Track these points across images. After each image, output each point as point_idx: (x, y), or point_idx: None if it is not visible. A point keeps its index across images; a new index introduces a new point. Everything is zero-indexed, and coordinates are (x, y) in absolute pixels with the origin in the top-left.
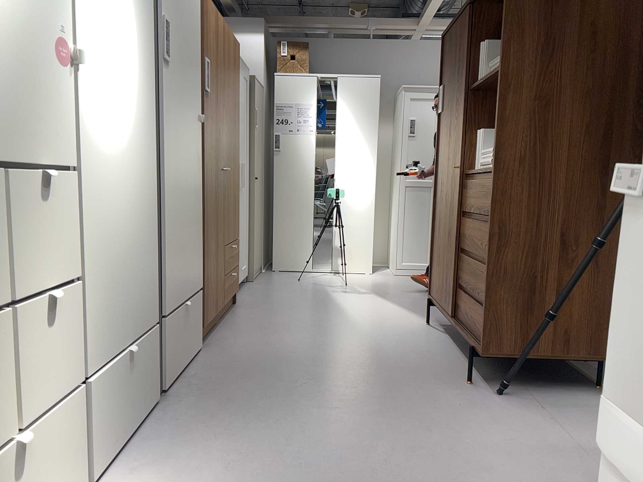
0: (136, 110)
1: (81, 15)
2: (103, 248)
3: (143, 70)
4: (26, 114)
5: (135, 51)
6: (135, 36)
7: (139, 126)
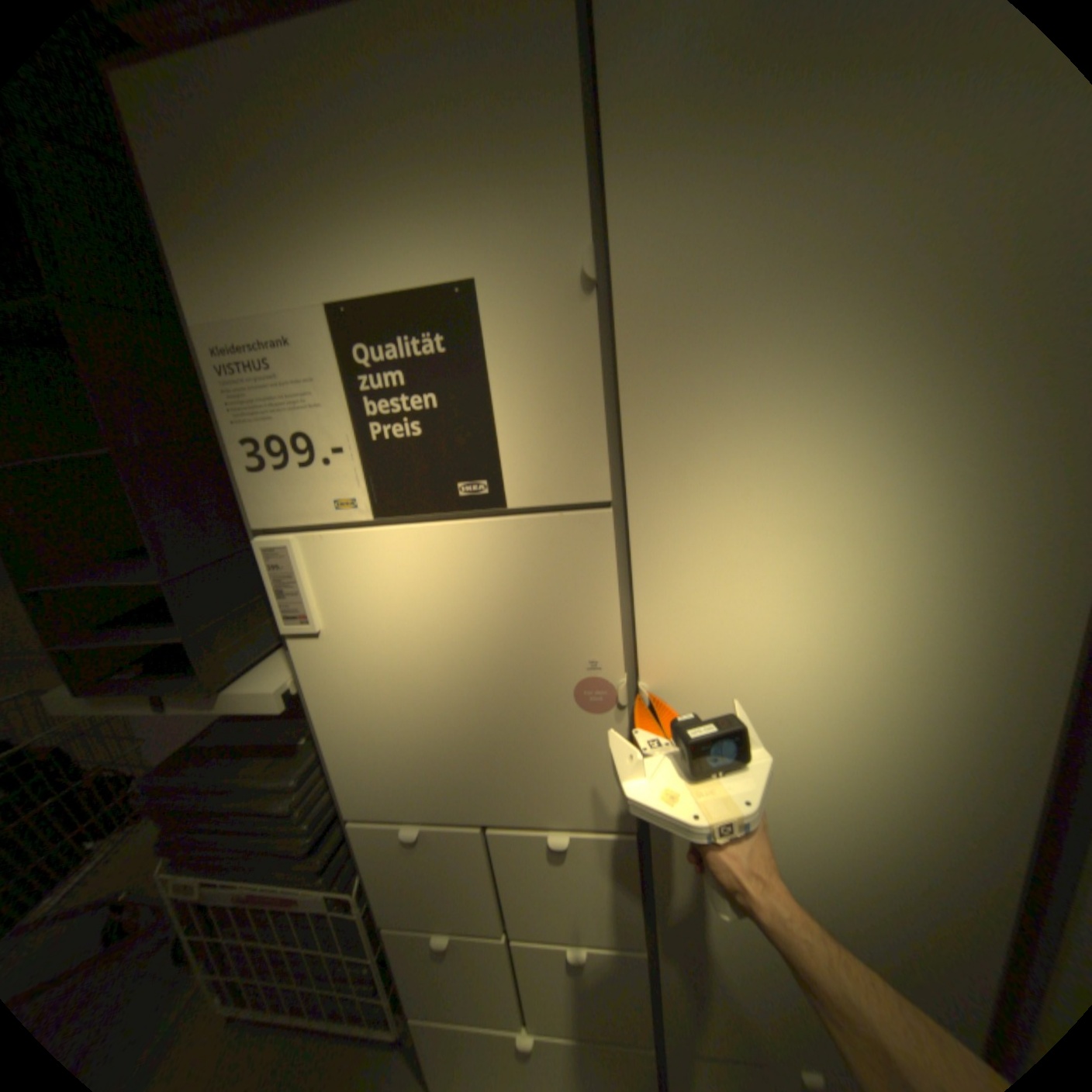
0: (928, 735)
1: (675, 620)
2: (735, 936)
3: (993, 644)
4: (529, 779)
5: (946, 612)
6: (951, 577)
7: (944, 764)
